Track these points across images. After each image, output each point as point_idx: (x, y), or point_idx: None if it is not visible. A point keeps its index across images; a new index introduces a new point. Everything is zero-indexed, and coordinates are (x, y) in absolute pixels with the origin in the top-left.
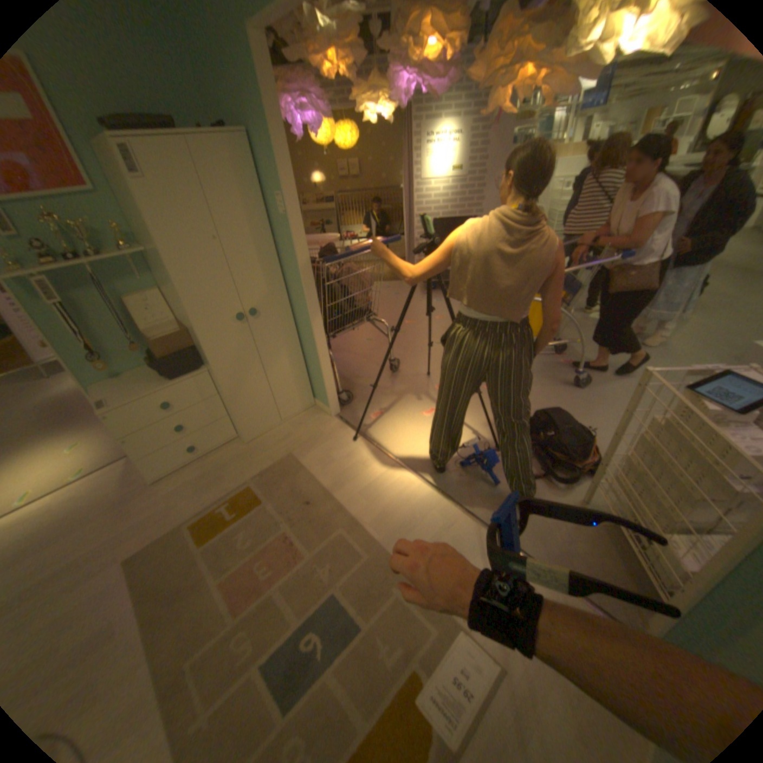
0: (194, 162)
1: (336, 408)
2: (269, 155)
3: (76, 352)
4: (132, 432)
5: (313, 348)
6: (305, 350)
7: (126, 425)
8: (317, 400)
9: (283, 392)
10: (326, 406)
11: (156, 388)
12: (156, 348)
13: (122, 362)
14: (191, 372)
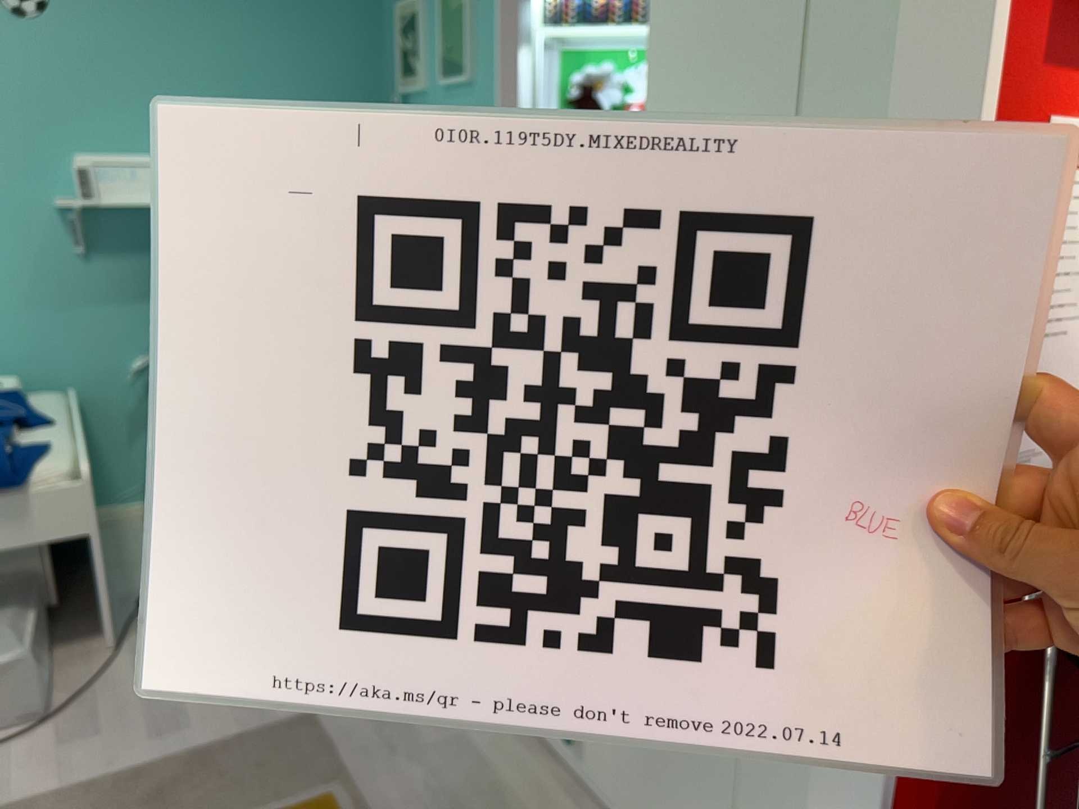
0: None
1: None
2: None
3: None
4: None
5: None
6: None
7: None
8: None
9: None
10: None
11: None
12: None
13: None
14: None
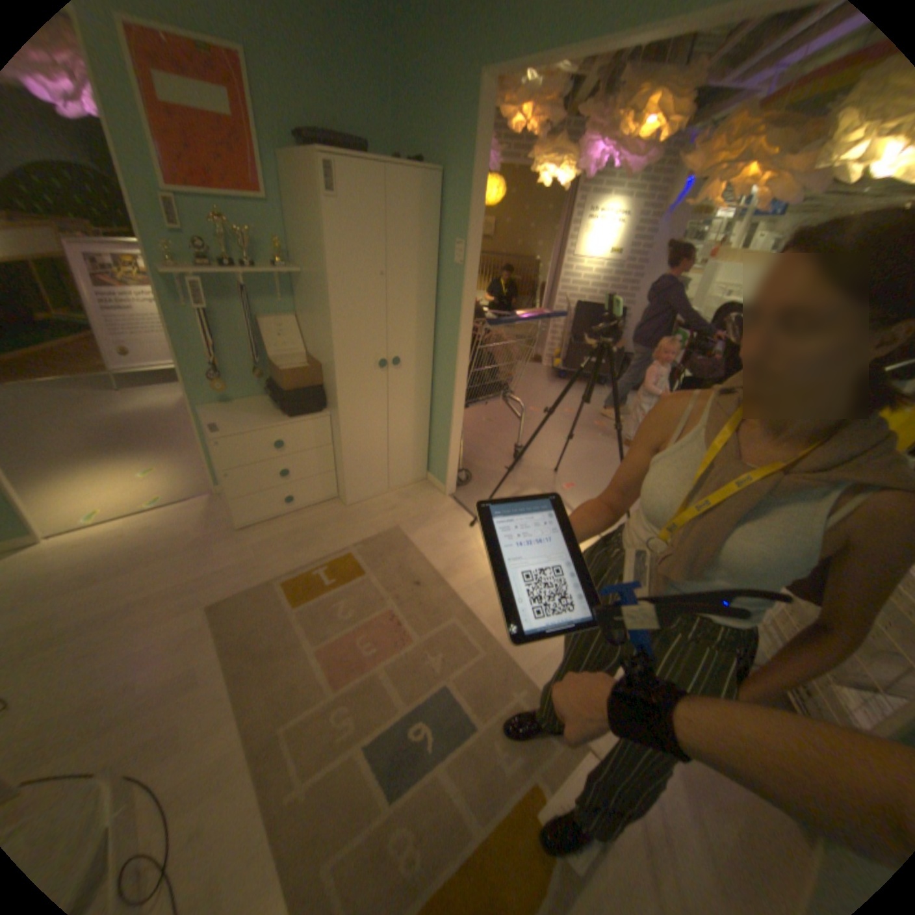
0: (387, 193)
1: (452, 487)
2: (463, 201)
3: (196, 367)
4: (238, 466)
5: (447, 414)
6: (434, 415)
7: (235, 457)
8: (430, 474)
9: (399, 456)
10: (442, 482)
11: (275, 423)
12: (286, 379)
13: (238, 388)
14: (313, 413)
